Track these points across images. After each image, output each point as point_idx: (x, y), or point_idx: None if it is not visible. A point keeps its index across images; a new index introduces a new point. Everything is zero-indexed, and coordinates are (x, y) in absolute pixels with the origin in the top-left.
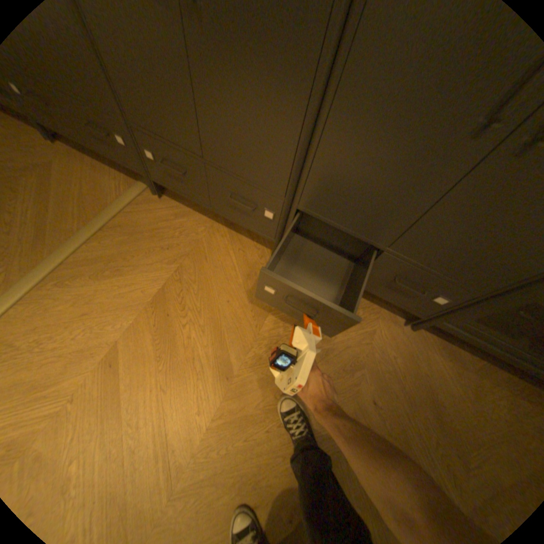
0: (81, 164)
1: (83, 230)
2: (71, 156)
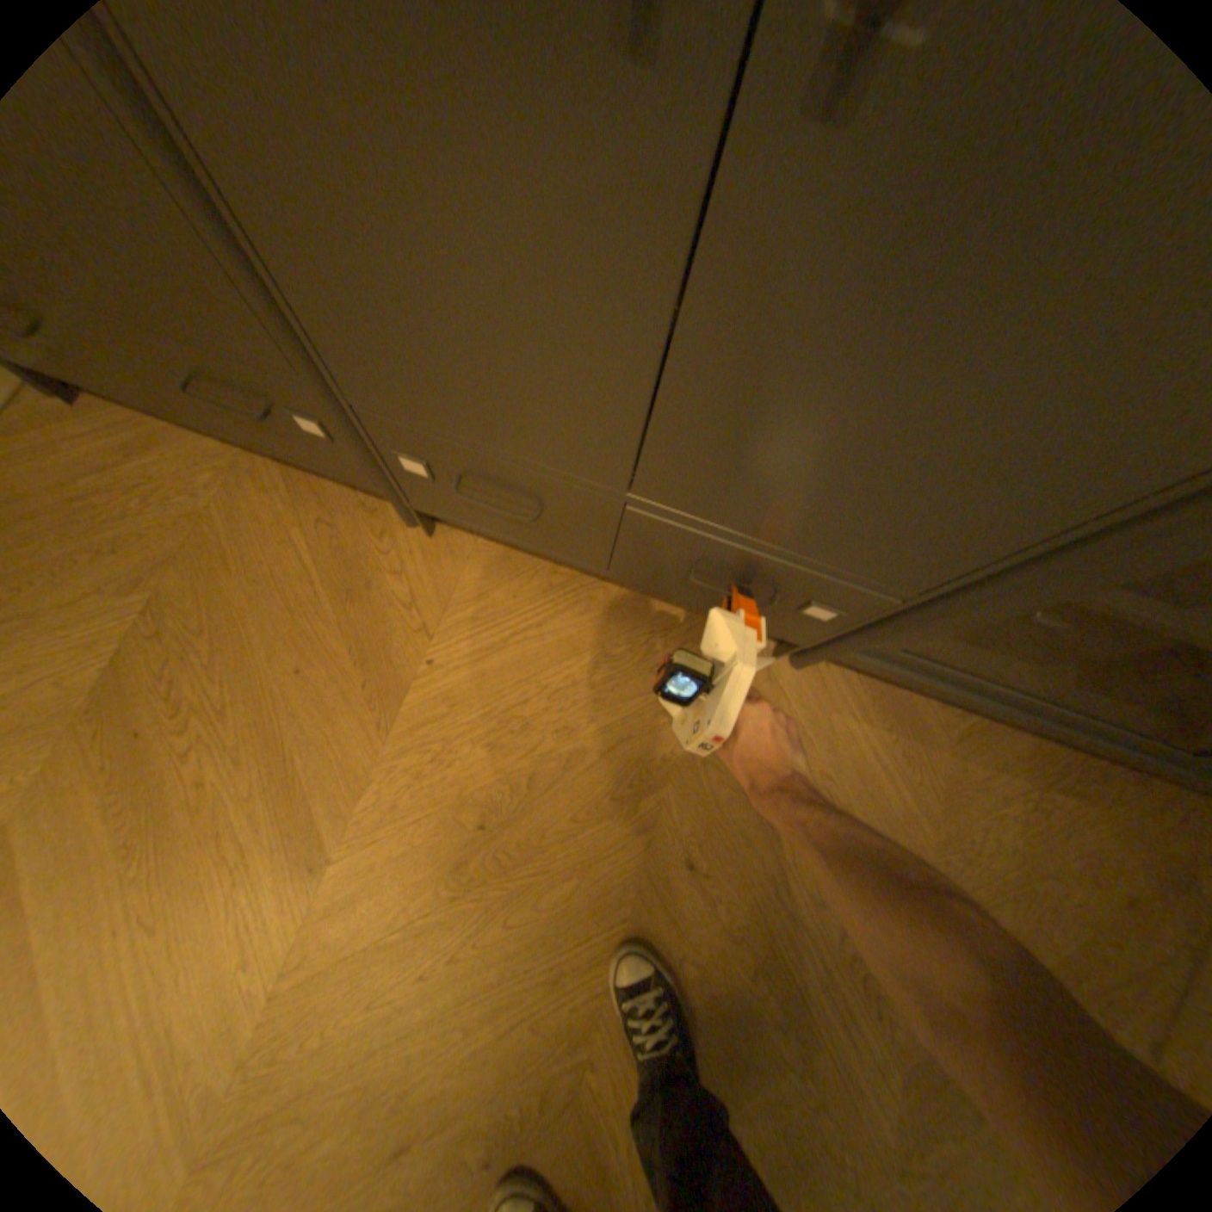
0: None
1: None
2: None
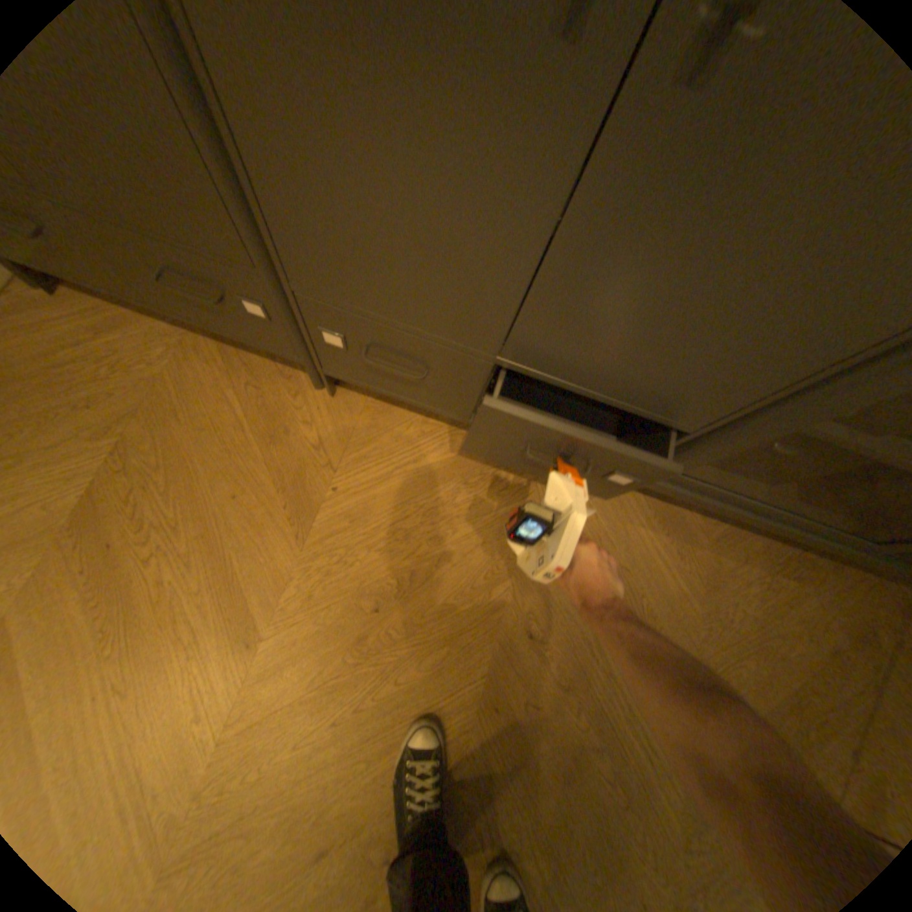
0: None
1: None
2: None
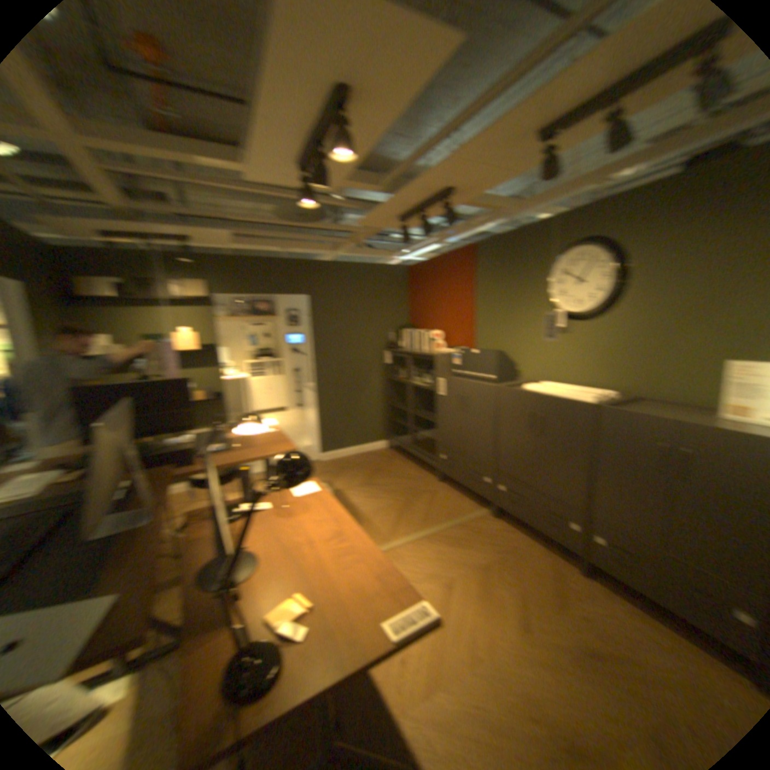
0: (455, 495)
1: (450, 523)
2: (450, 491)
